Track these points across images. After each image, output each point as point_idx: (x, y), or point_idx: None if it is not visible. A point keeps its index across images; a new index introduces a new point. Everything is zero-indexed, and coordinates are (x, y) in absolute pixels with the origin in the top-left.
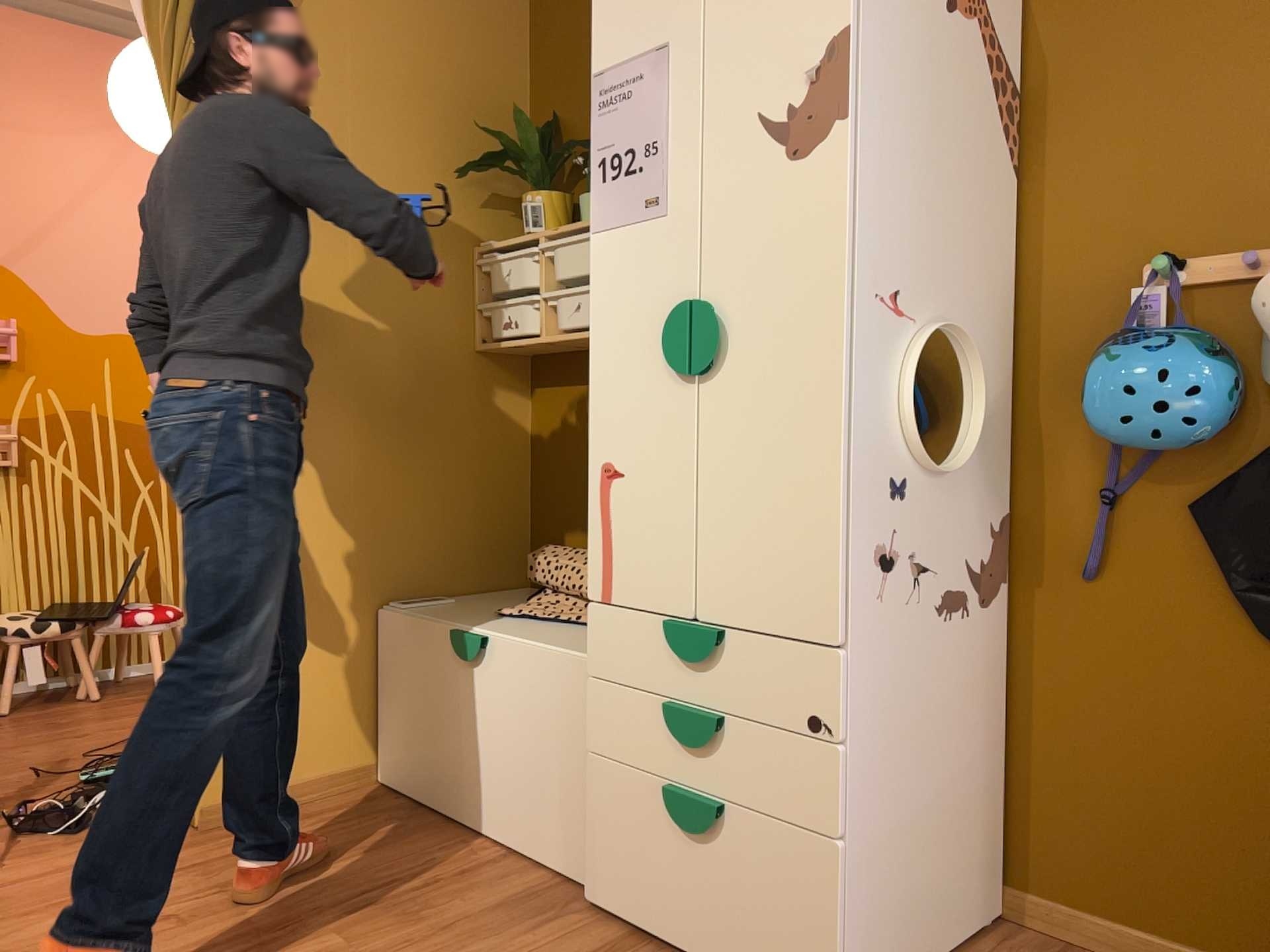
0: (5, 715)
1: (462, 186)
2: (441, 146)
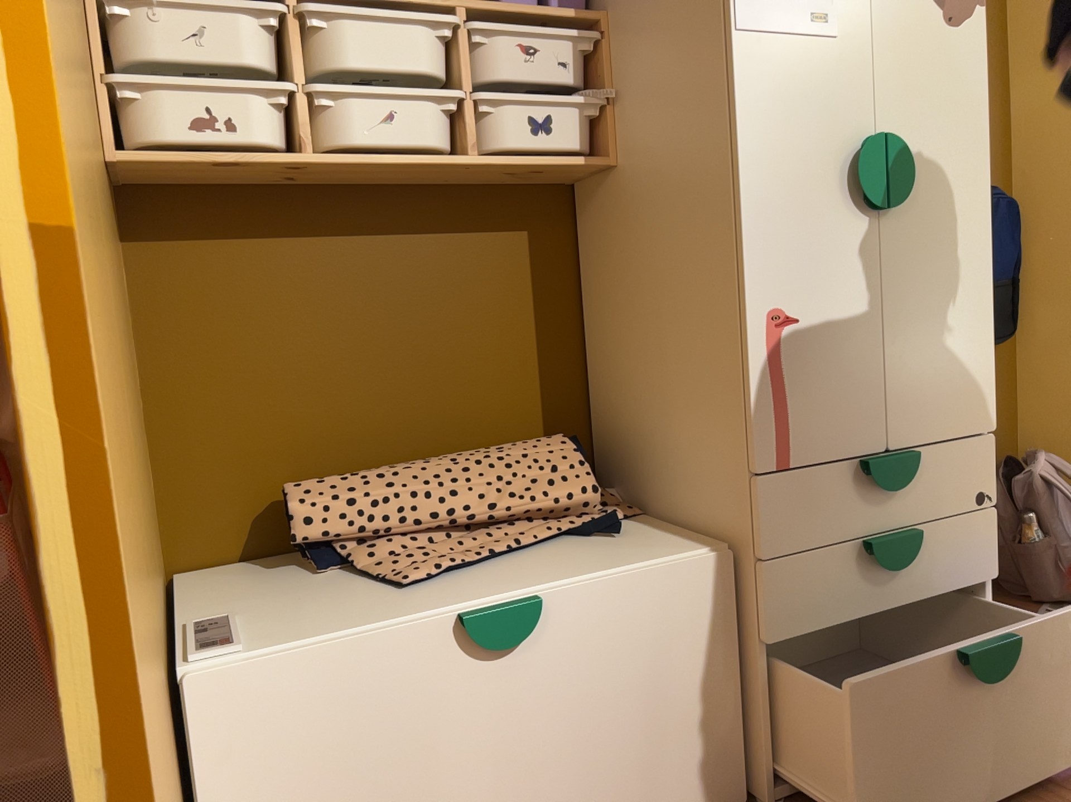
0: None
1: None
2: None
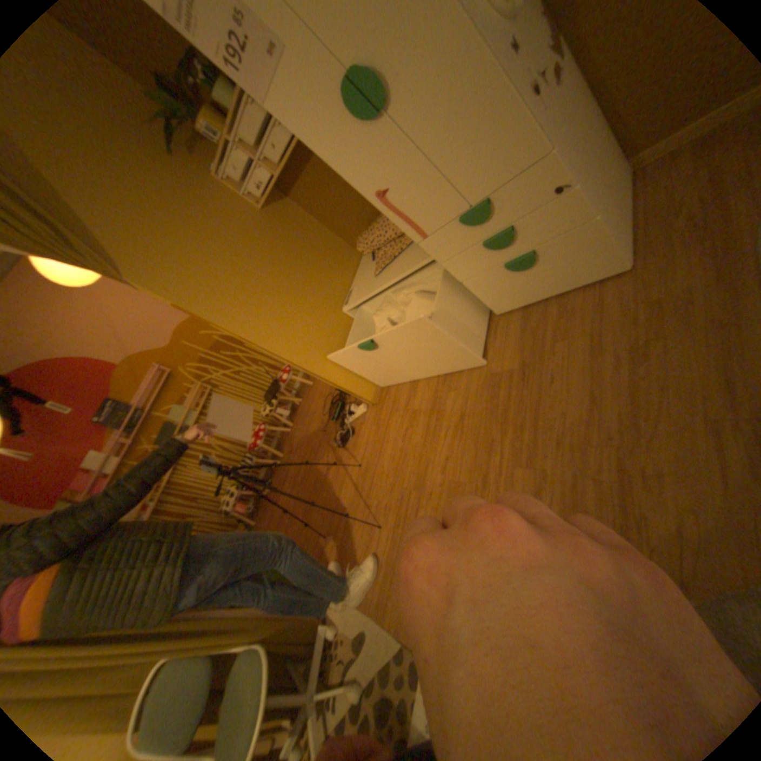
0: (293, 425)
1: (174, 155)
2: (147, 149)
